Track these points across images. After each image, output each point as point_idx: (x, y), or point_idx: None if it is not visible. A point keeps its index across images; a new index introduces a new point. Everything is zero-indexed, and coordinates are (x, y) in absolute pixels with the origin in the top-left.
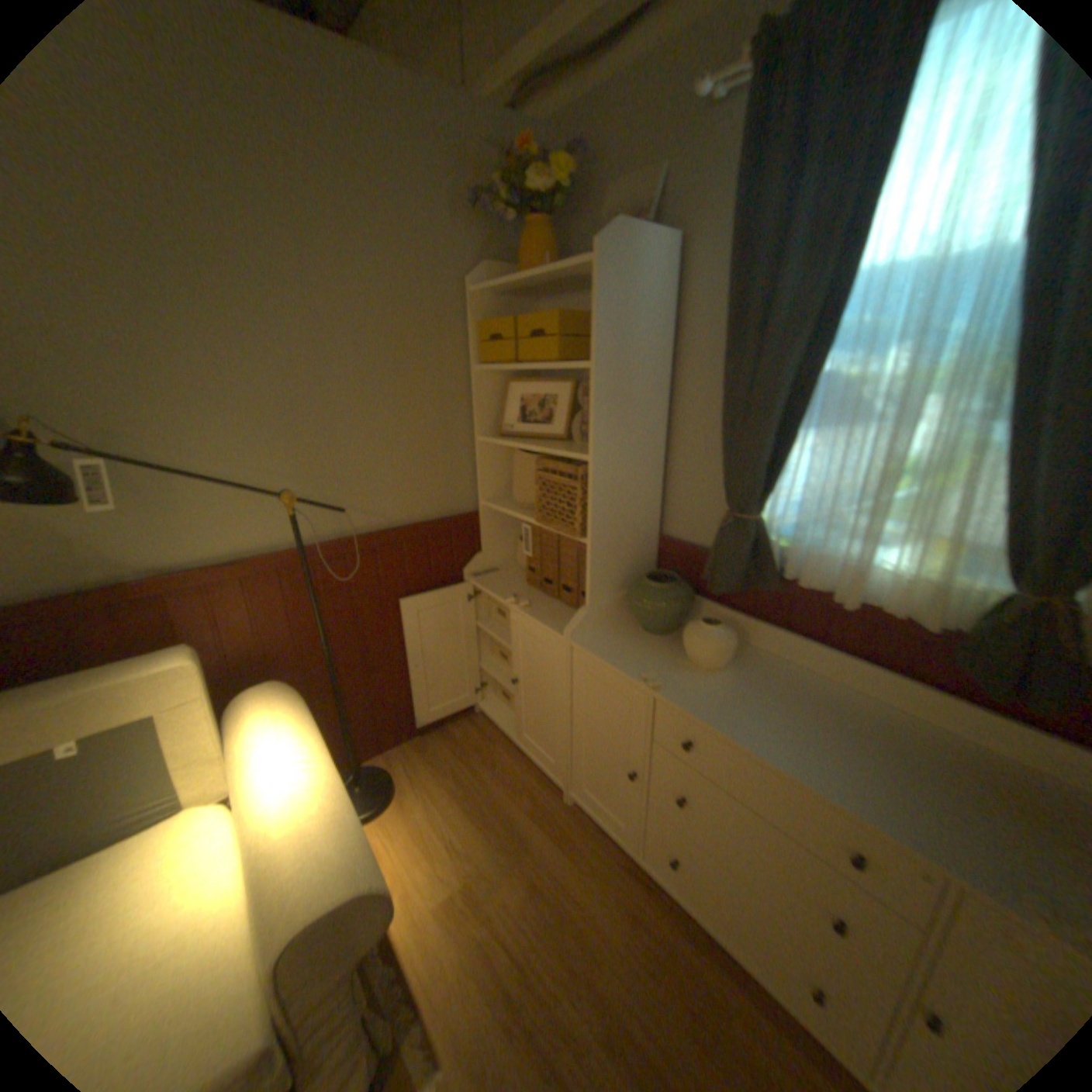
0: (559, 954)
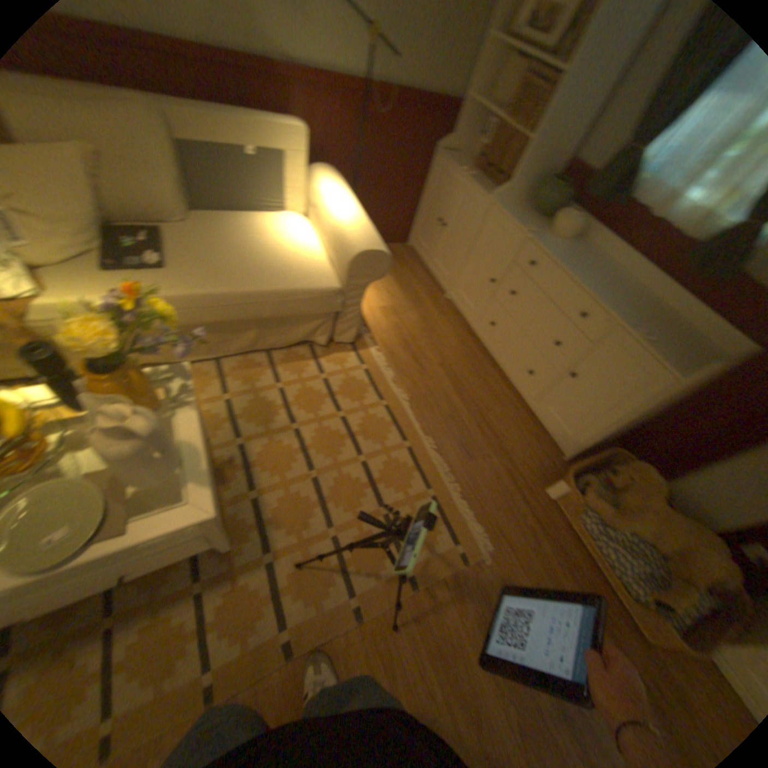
0: (429, 339)
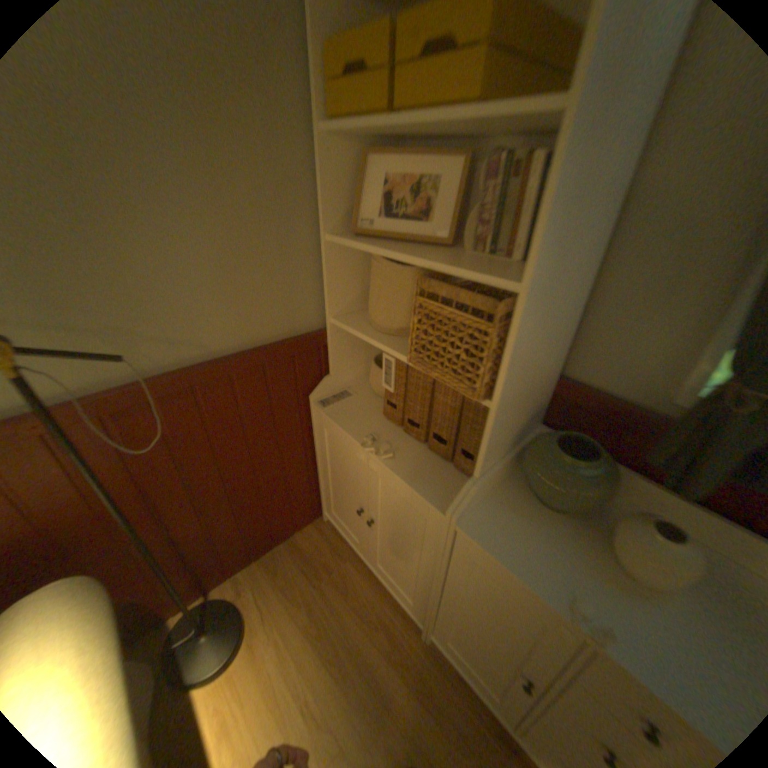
0: None
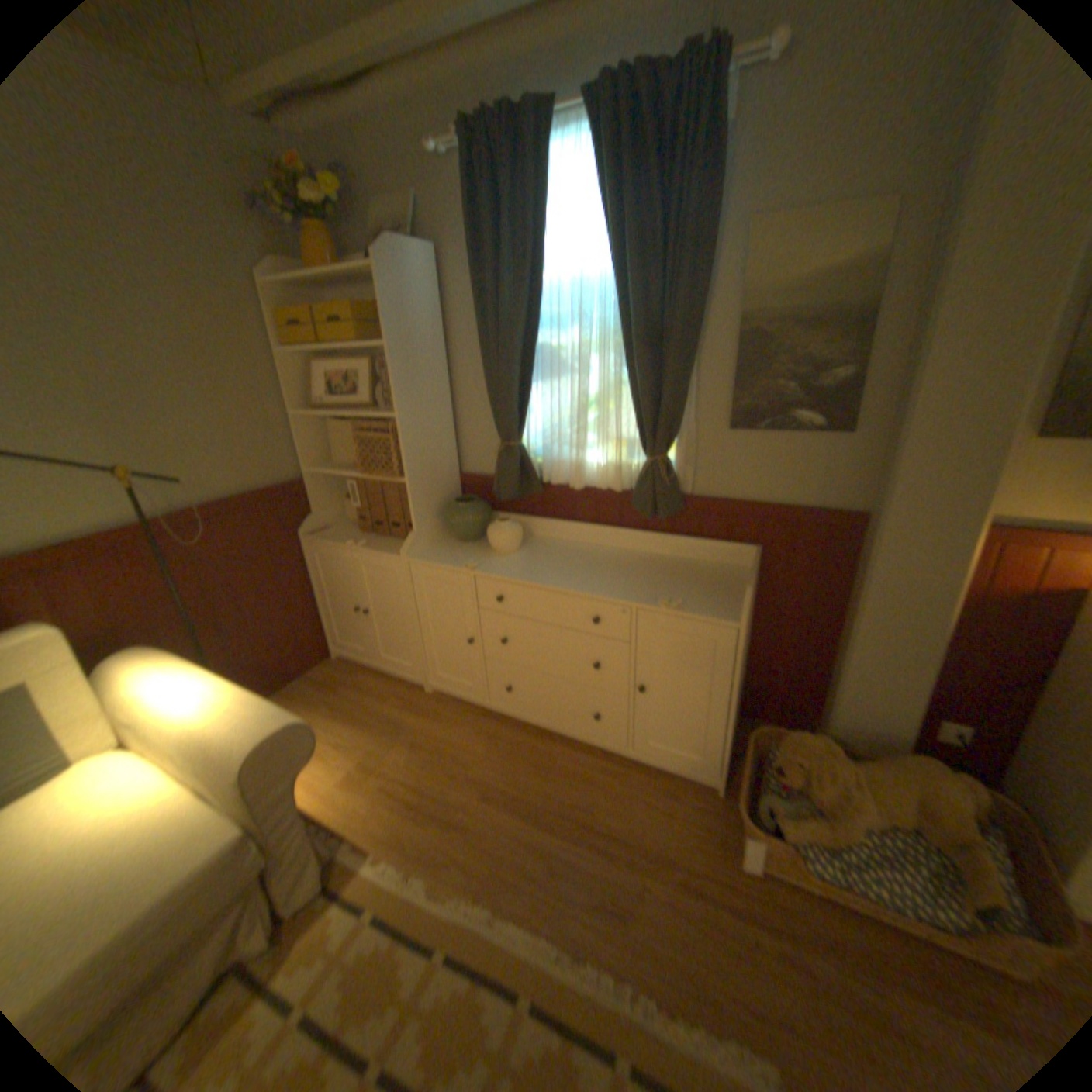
0: (440, 773)
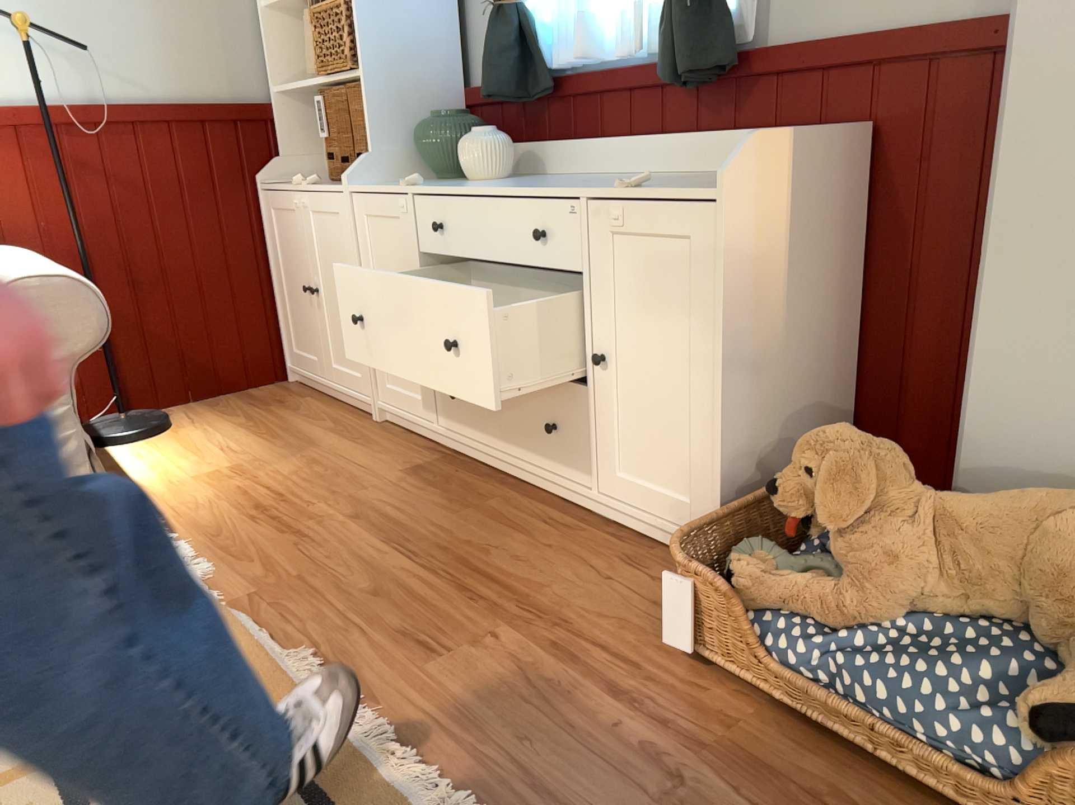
0: (324, 486)
